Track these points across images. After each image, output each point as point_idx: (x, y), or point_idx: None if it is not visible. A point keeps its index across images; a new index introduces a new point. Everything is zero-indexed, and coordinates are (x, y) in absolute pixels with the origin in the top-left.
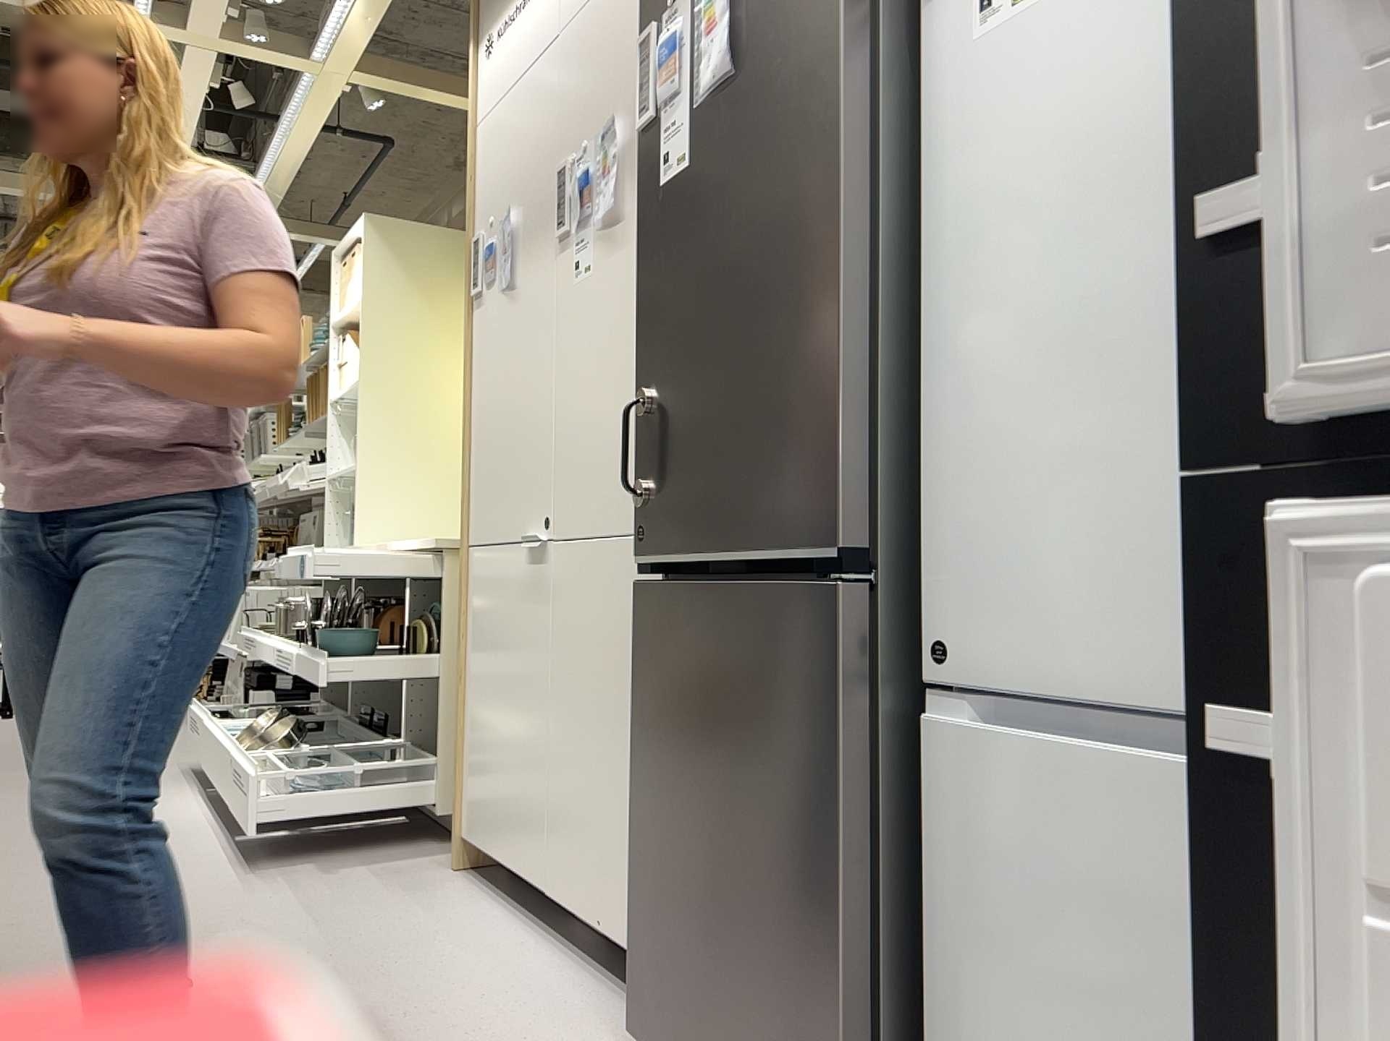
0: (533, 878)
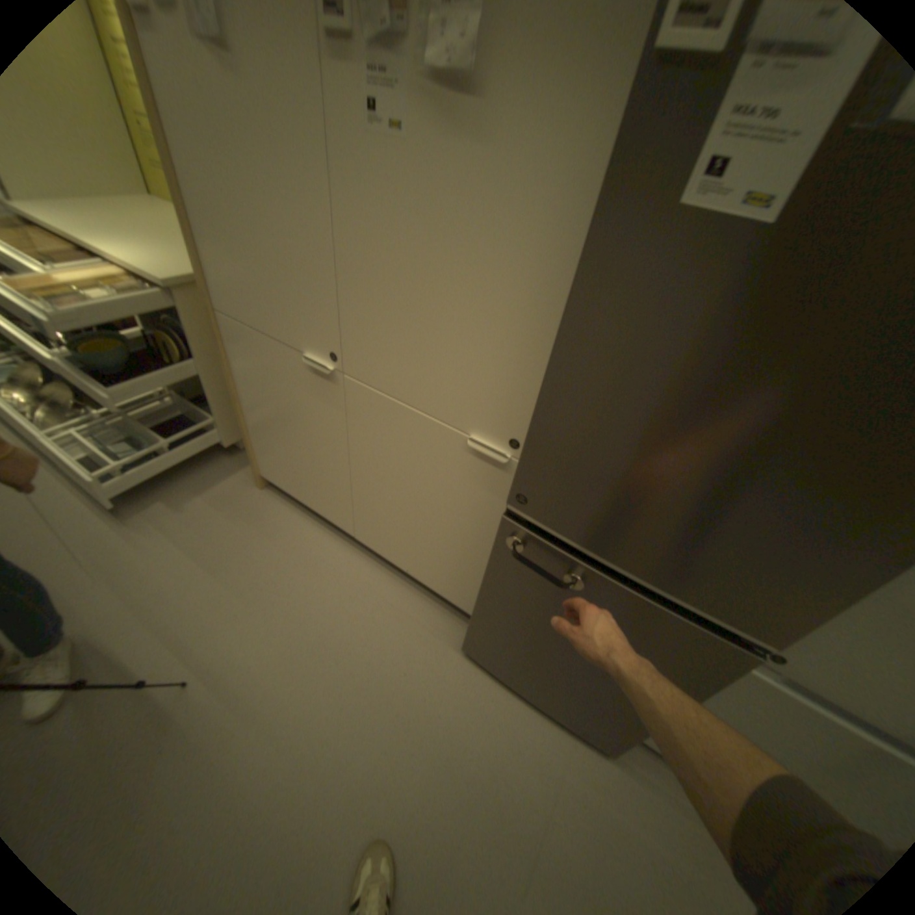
0: (342, 526)
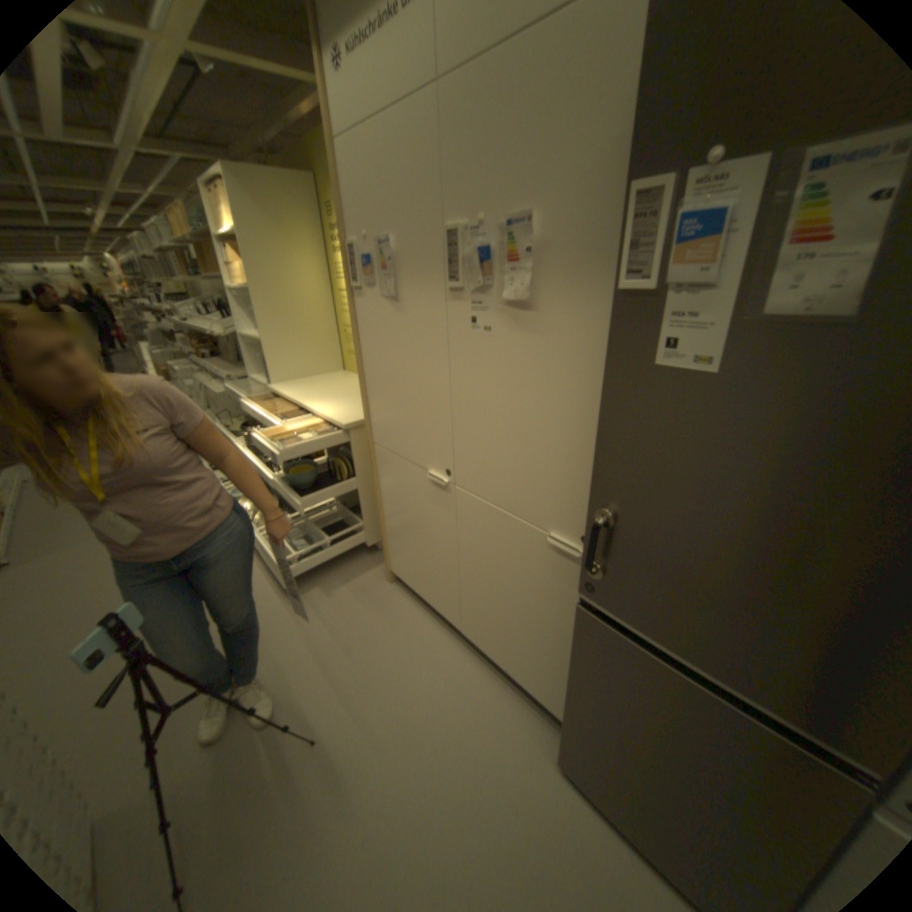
0: (451, 620)
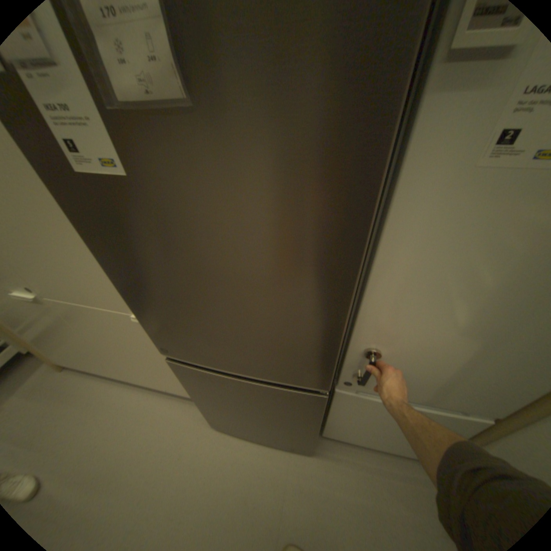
0: (116, 378)
